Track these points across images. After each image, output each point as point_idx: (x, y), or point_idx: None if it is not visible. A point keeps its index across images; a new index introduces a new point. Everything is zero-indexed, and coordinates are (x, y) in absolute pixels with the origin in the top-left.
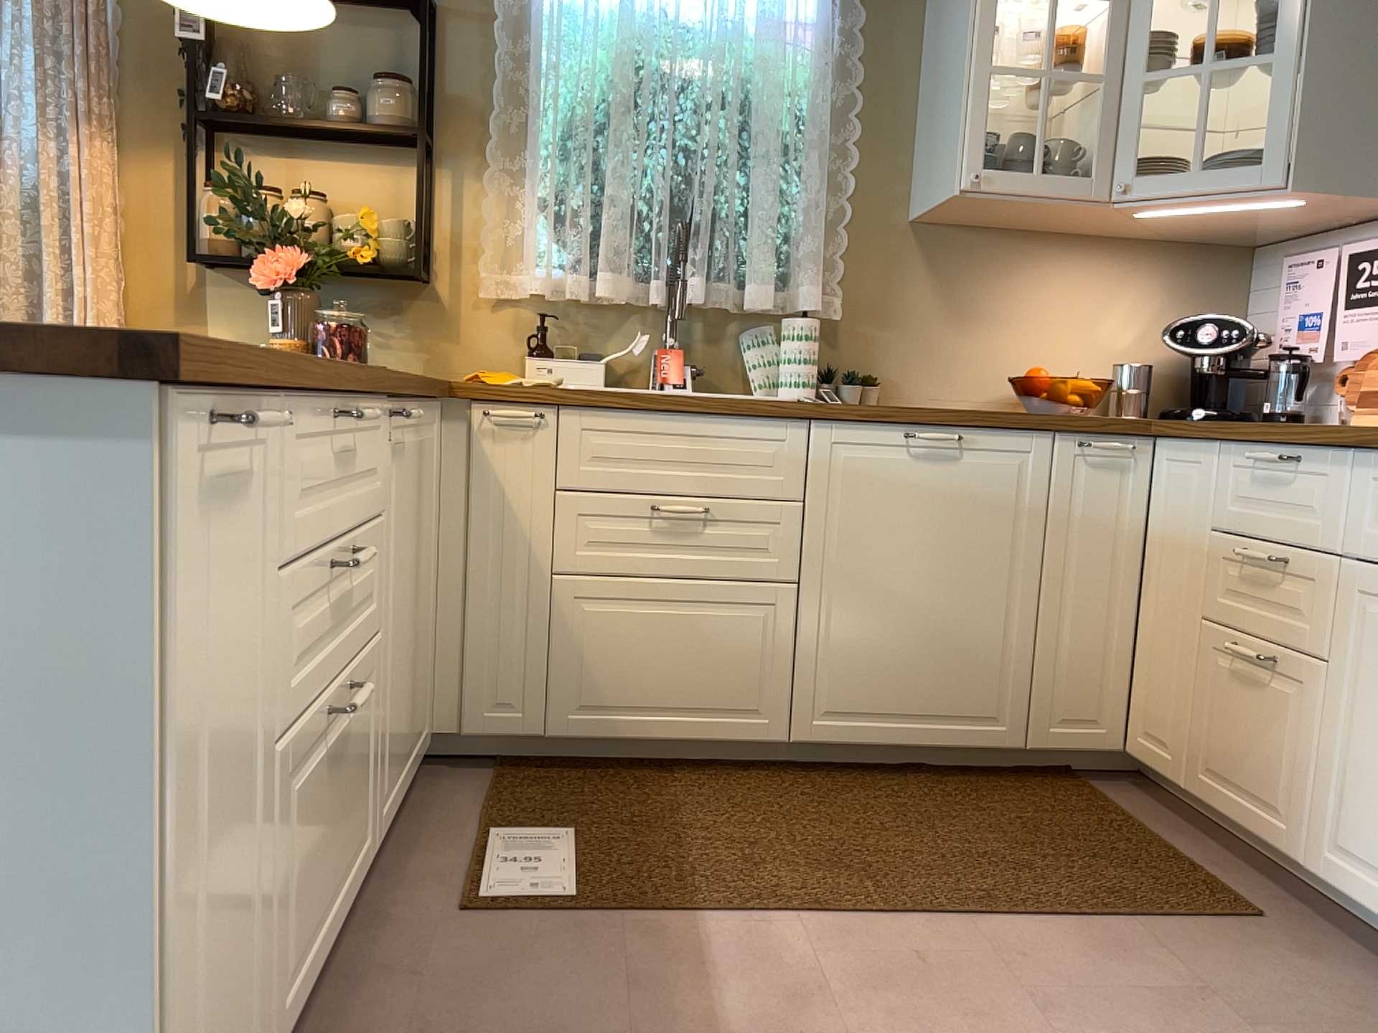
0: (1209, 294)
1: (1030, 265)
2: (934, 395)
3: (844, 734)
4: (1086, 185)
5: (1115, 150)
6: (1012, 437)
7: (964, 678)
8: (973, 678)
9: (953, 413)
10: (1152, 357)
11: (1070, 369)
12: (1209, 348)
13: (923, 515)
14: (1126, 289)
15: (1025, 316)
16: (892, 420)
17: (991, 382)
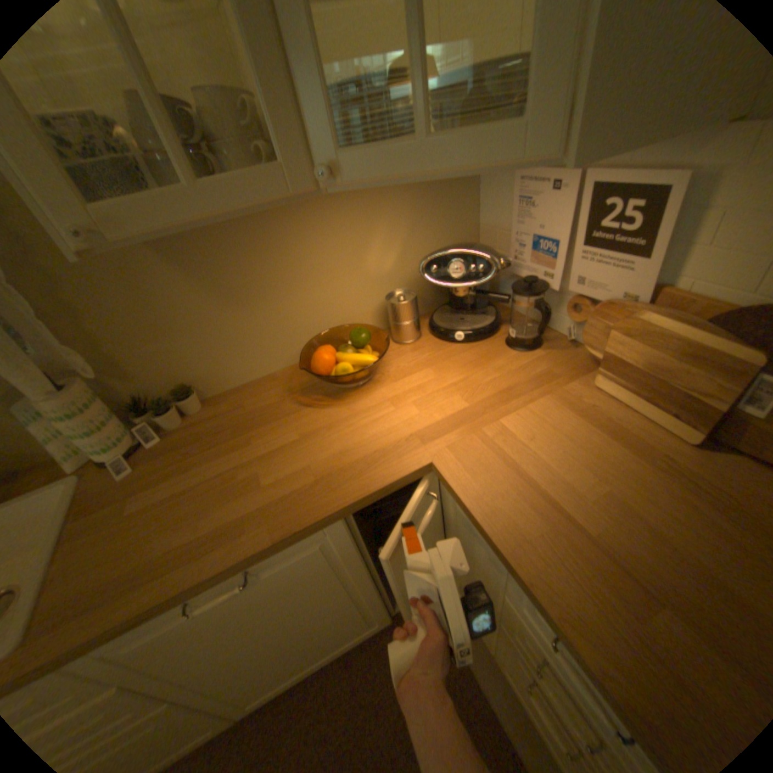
0: (447, 197)
1: (279, 226)
2: (248, 370)
3: (269, 697)
4: (276, 174)
5: (299, 92)
6: (300, 541)
7: (336, 636)
8: (344, 632)
9: (221, 572)
10: (413, 269)
11: (352, 304)
12: (459, 281)
13: (246, 620)
14: (378, 217)
15: (296, 277)
16: (151, 617)
17: (291, 340)
